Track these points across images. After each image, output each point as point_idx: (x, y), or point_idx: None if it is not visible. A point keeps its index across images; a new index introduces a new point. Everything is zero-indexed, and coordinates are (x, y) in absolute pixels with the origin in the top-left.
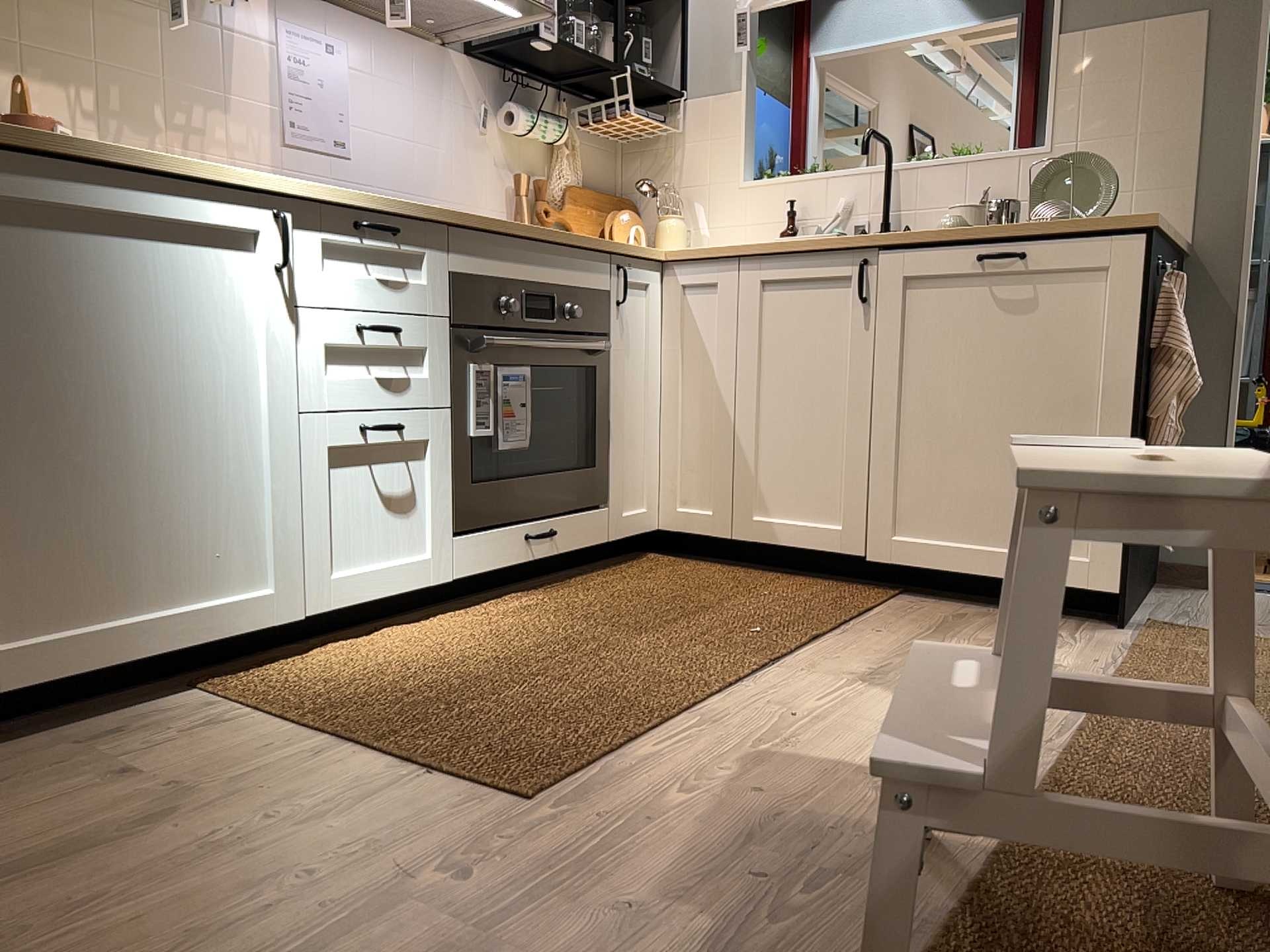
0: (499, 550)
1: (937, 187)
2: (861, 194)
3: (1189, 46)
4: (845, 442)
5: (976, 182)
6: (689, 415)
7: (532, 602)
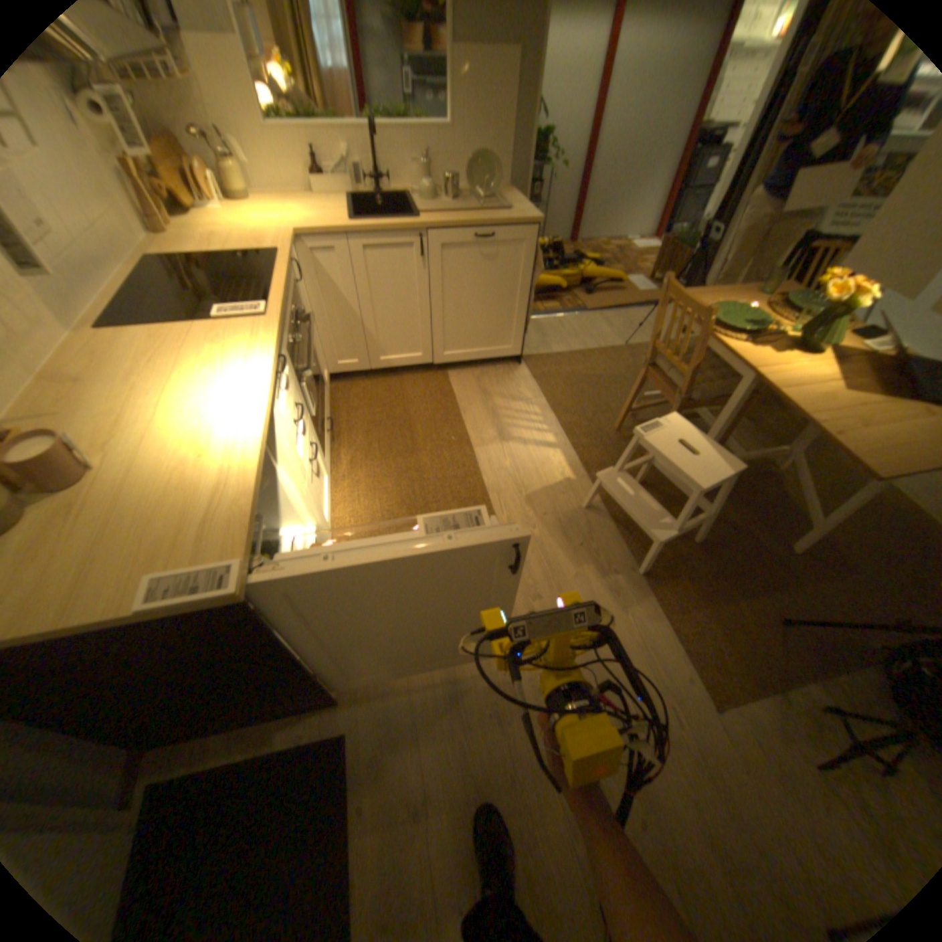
0: (328, 447)
1: (397, 142)
2: (353, 142)
3: (515, 69)
4: (419, 322)
5: (419, 141)
6: (332, 321)
7: (343, 455)
